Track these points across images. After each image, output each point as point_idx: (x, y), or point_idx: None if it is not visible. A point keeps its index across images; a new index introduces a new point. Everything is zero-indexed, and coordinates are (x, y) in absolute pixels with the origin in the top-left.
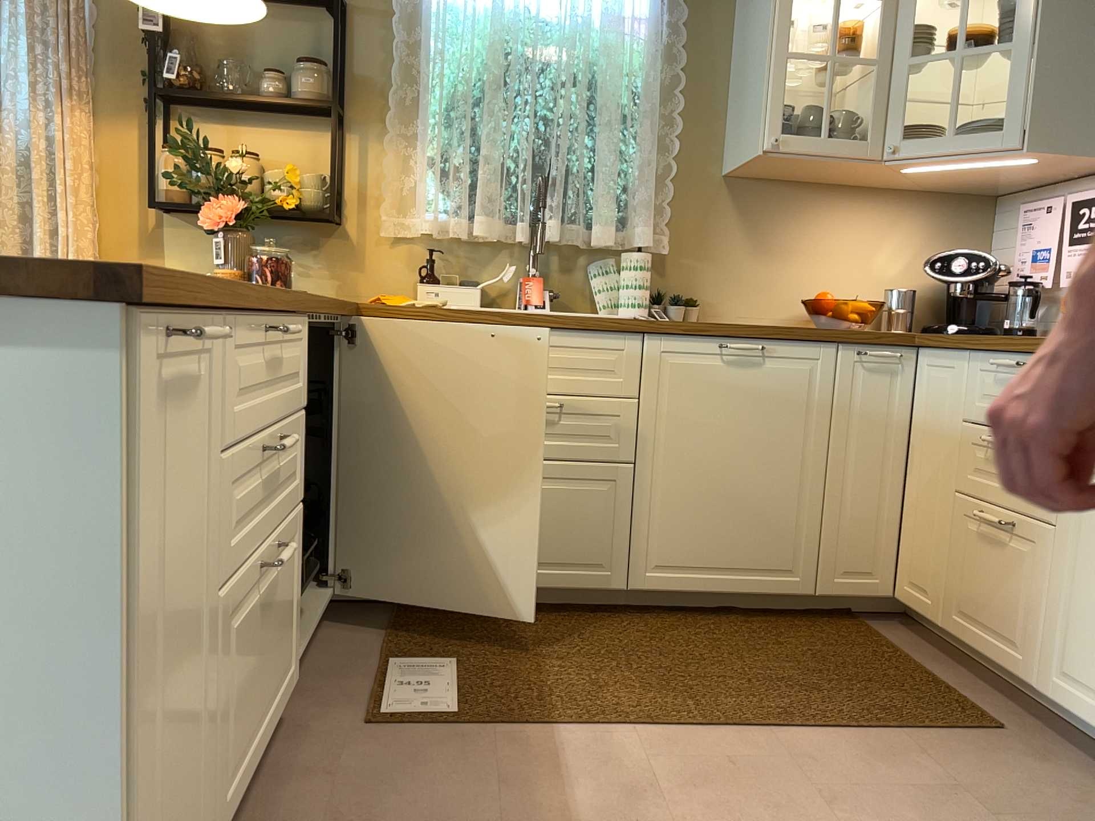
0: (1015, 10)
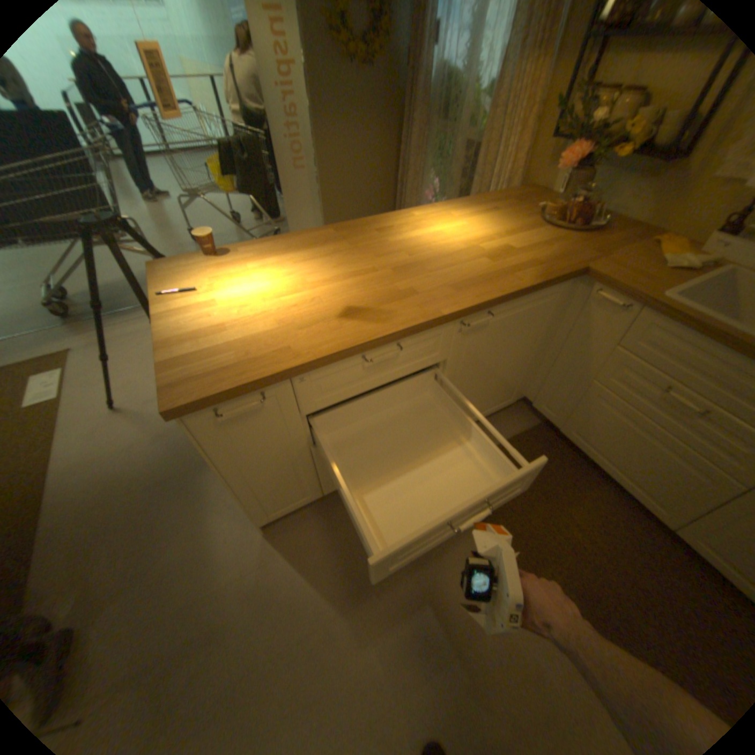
0: None
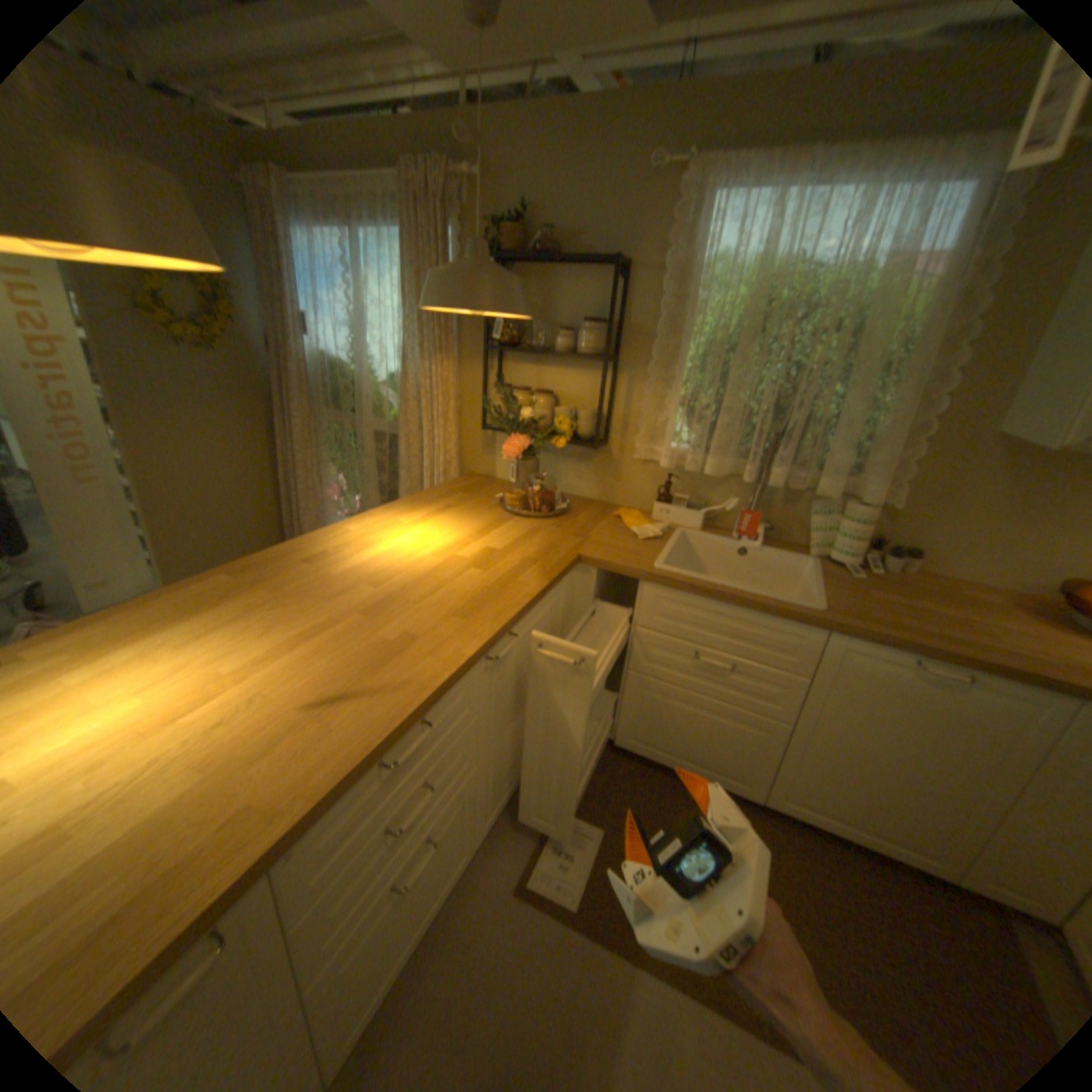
0: None
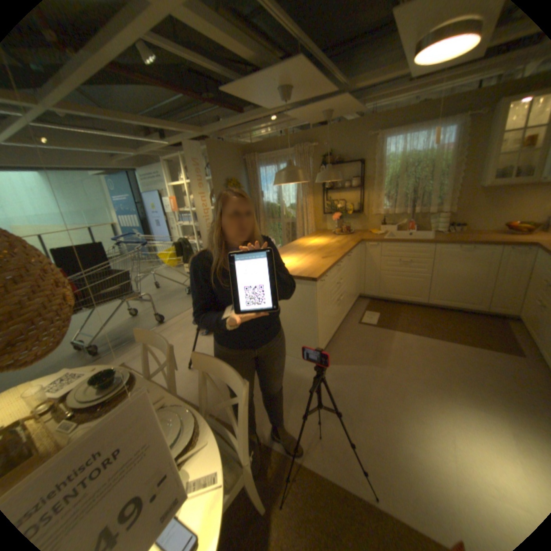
0: None
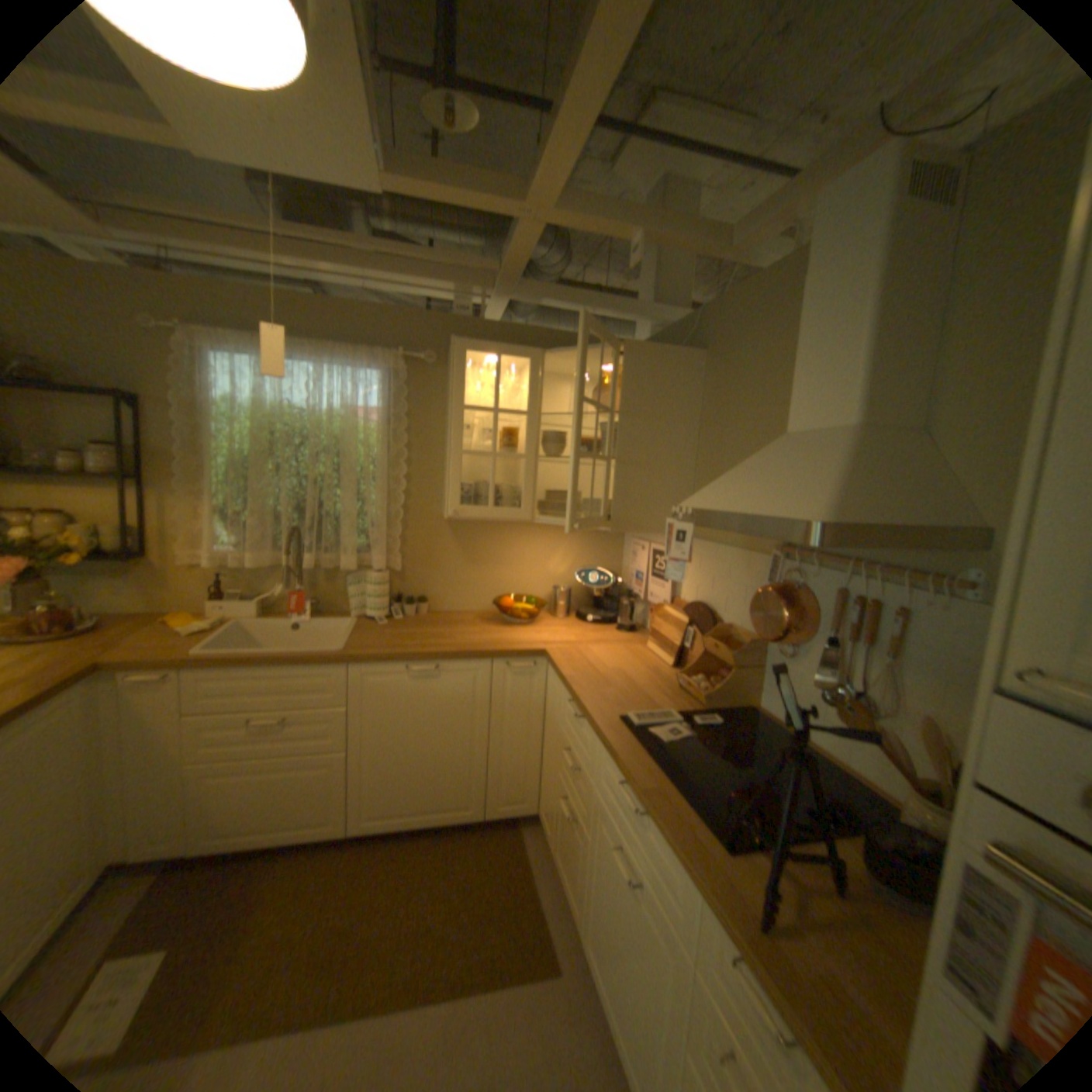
0: (607, 433)
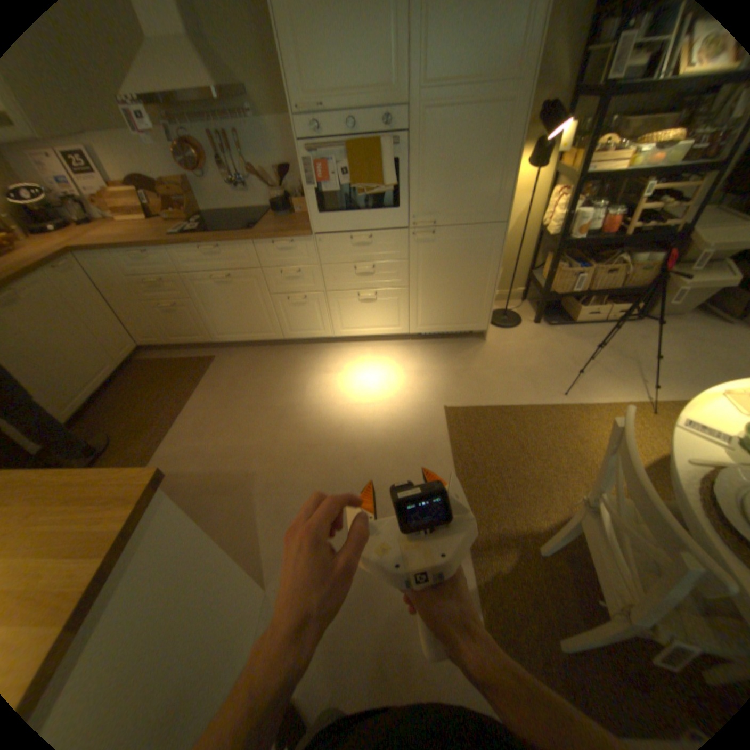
0: None
